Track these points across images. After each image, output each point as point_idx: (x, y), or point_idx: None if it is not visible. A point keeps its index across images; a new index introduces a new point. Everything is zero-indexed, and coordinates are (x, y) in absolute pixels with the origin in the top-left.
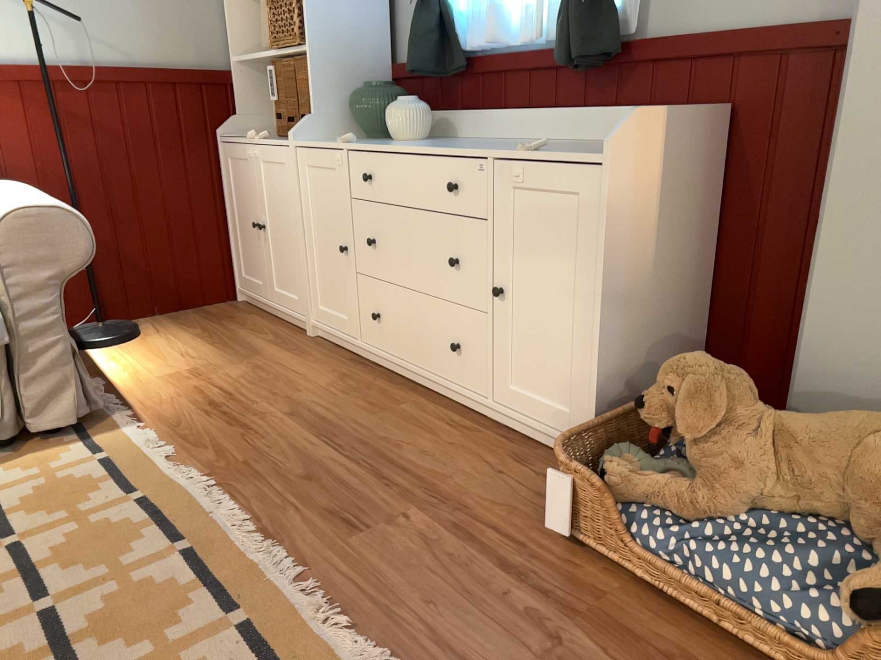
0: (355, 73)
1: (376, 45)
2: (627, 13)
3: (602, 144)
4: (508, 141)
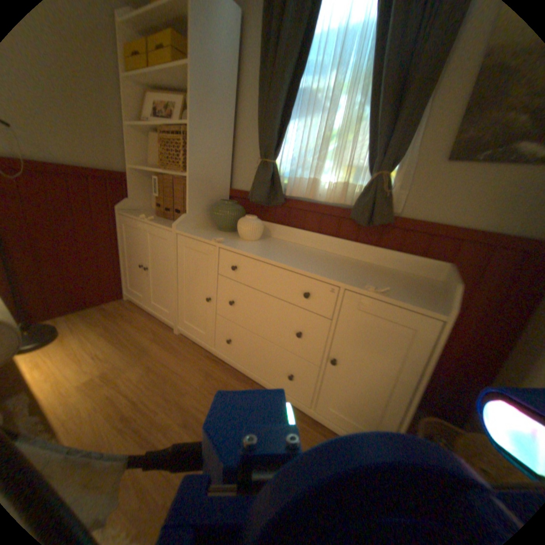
0: (213, 190)
1: (225, 176)
2: (399, 200)
3: (376, 267)
4: (312, 250)
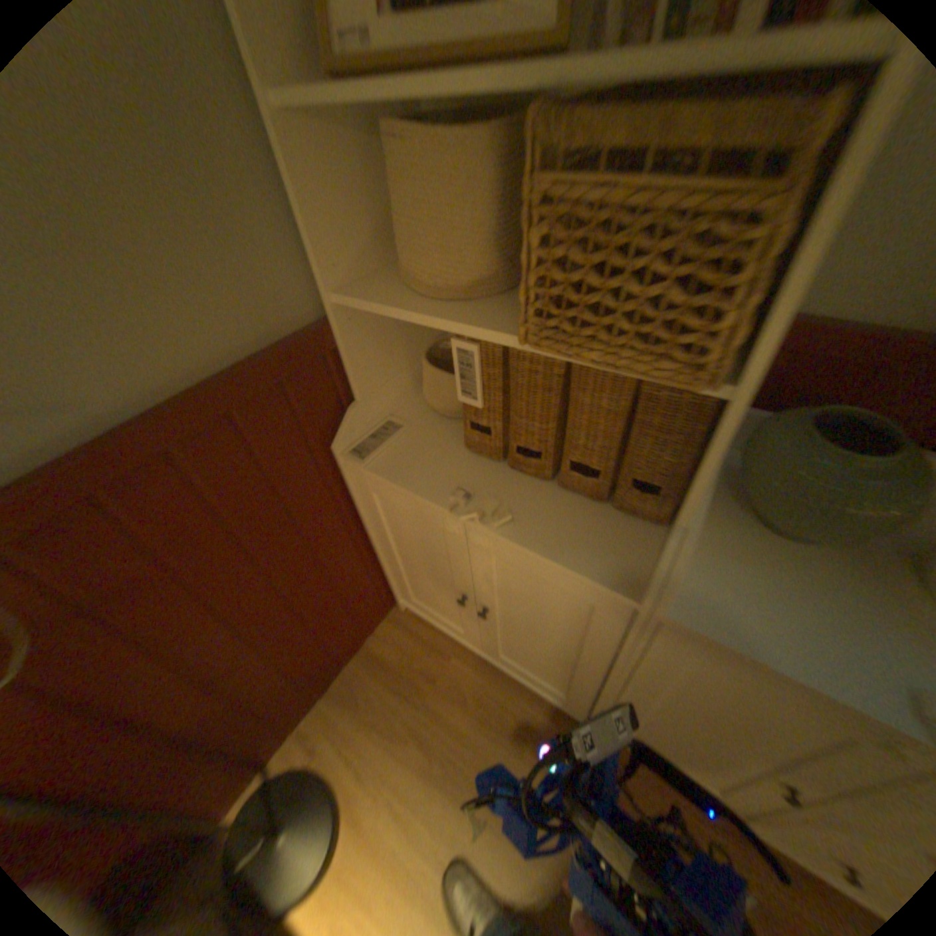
0: None
1: None
2: None
3: None
4: None
